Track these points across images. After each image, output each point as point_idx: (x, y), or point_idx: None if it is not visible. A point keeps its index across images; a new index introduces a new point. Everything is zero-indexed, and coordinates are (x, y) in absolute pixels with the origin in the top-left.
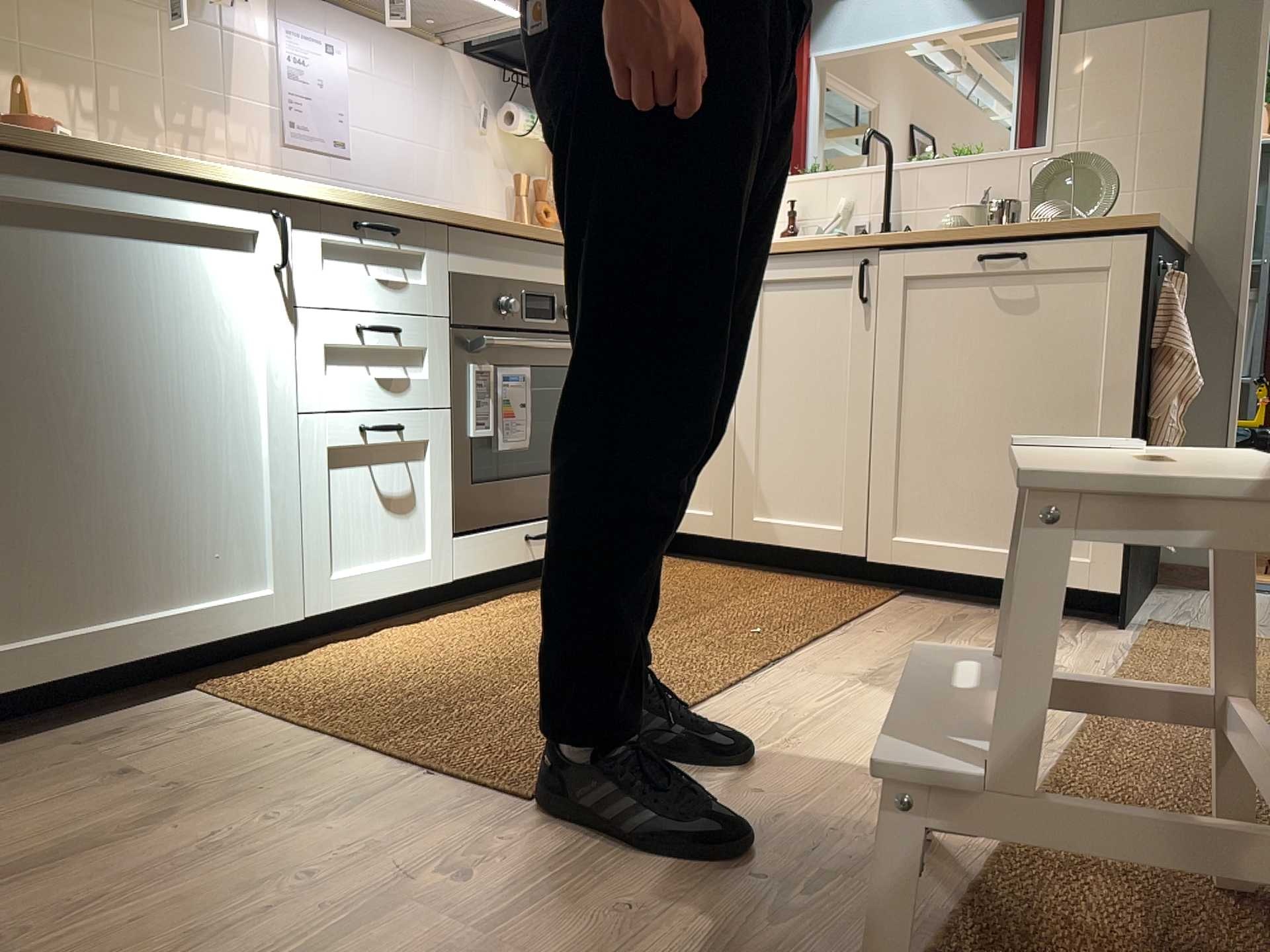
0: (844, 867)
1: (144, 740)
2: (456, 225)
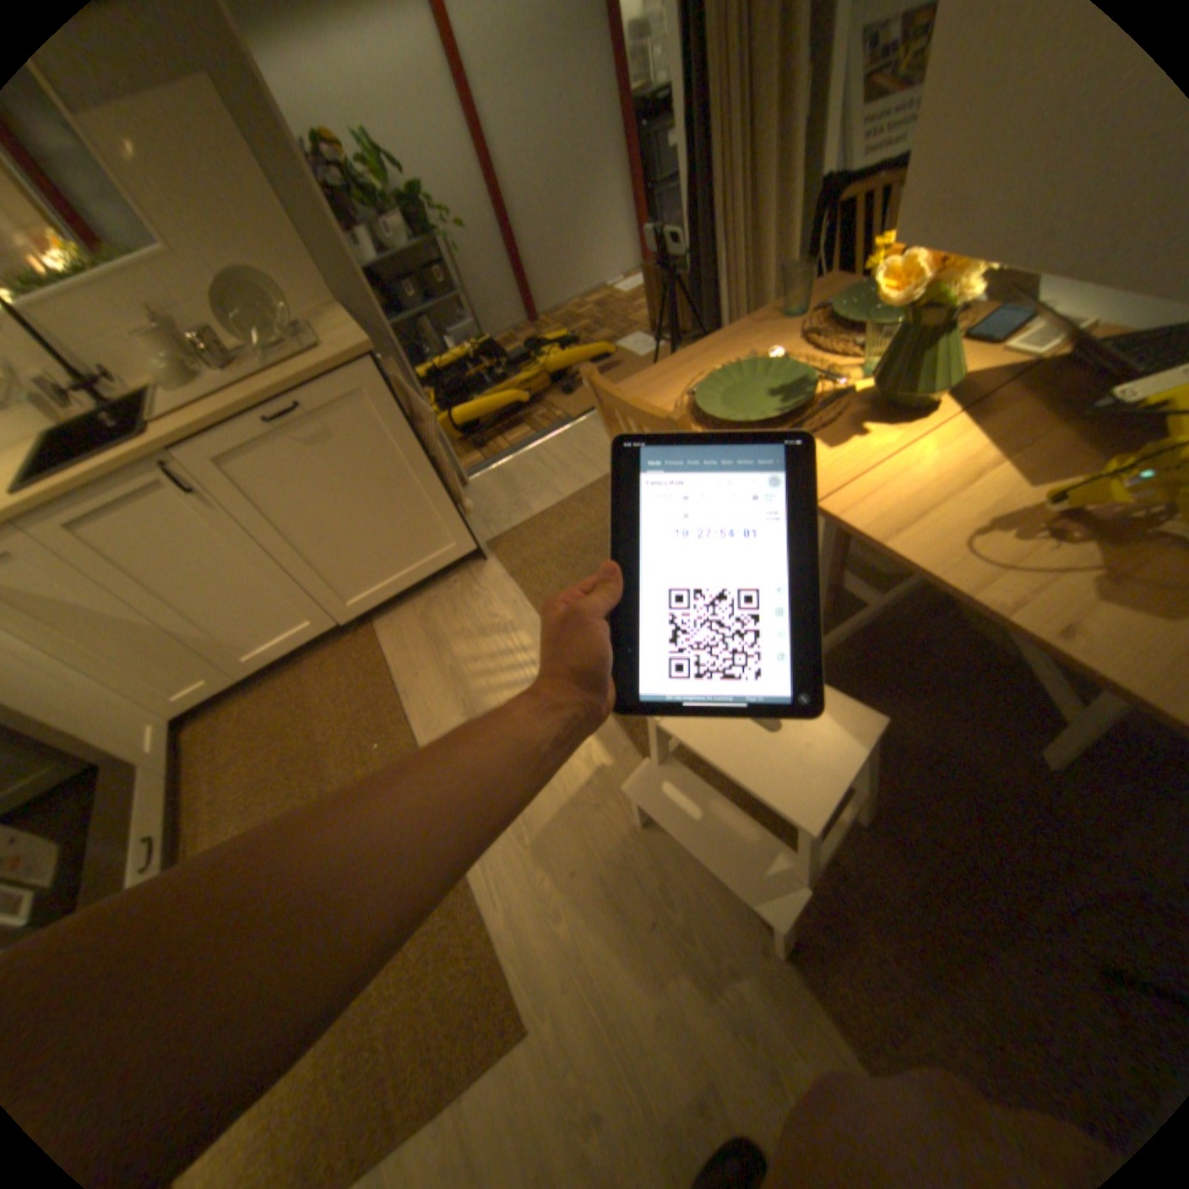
0: (654, 873)
1: None
2: None
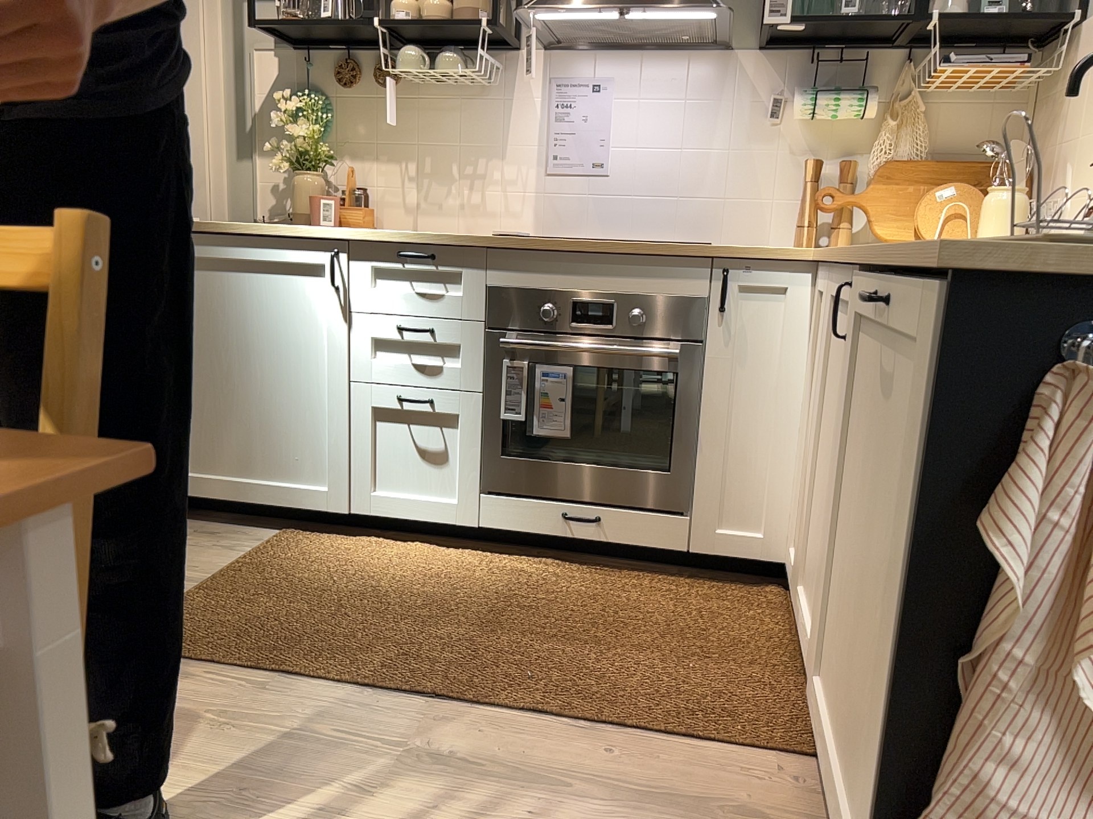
0: None
1: (208, 540)
2: (490, 248)
